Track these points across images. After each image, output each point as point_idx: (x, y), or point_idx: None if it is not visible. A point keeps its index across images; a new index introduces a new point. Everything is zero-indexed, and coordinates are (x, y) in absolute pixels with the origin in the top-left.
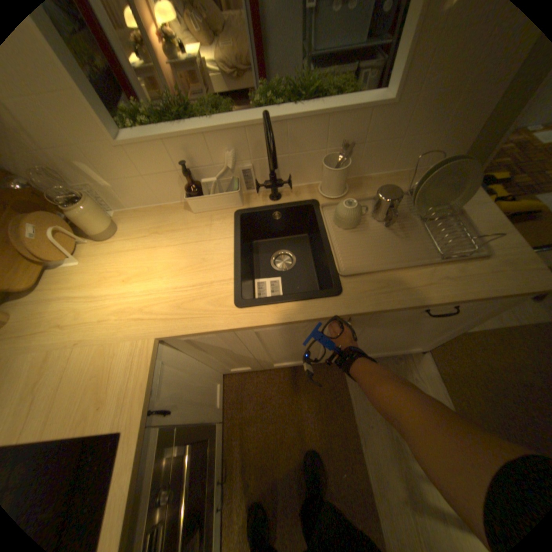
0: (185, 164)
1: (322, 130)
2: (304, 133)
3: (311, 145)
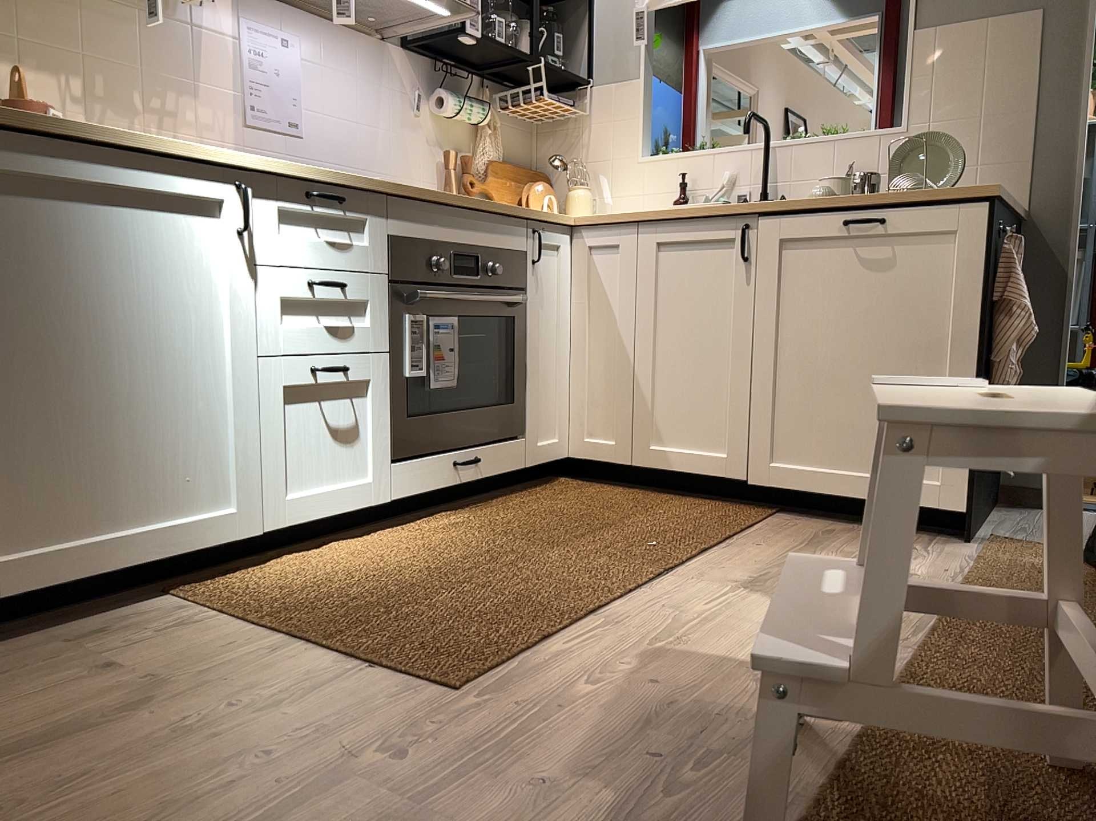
0: (687, 186)
1: (827, 160)
2: (808, 162)
3: (815, 175)
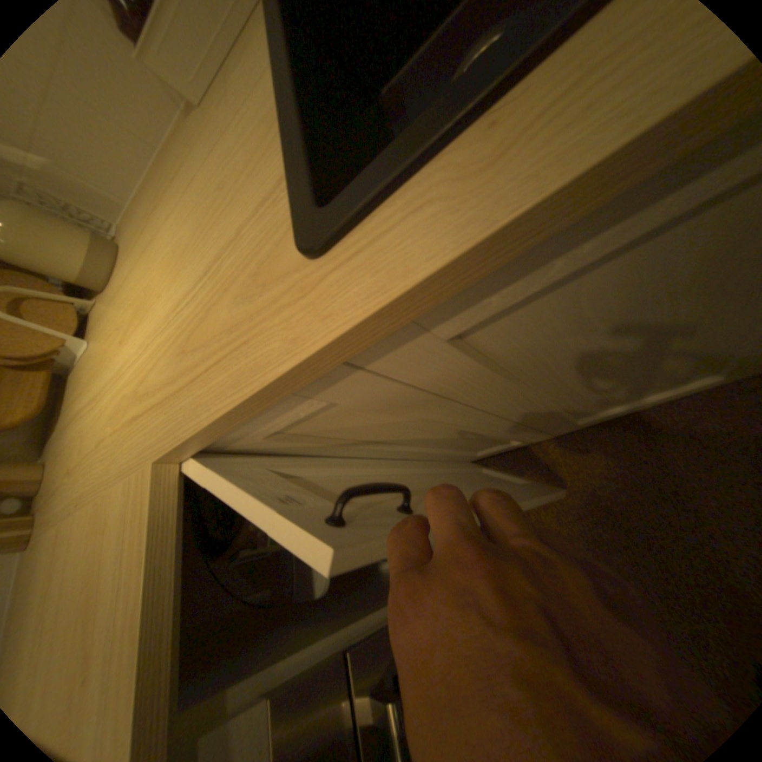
0: None
1: None
2: None
3: None
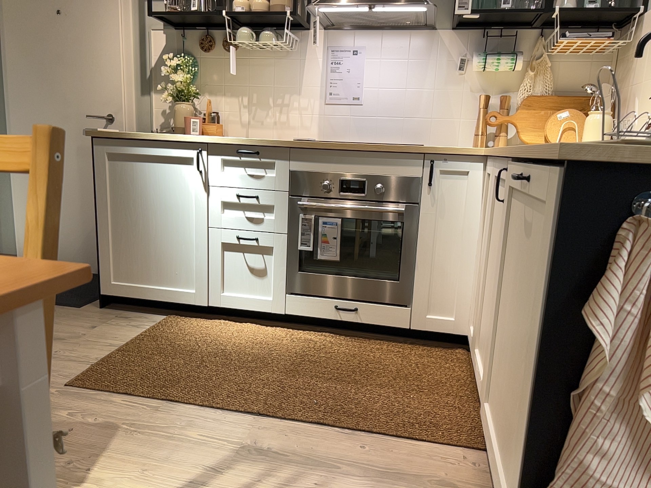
0: None
1: None
2: None
3: None
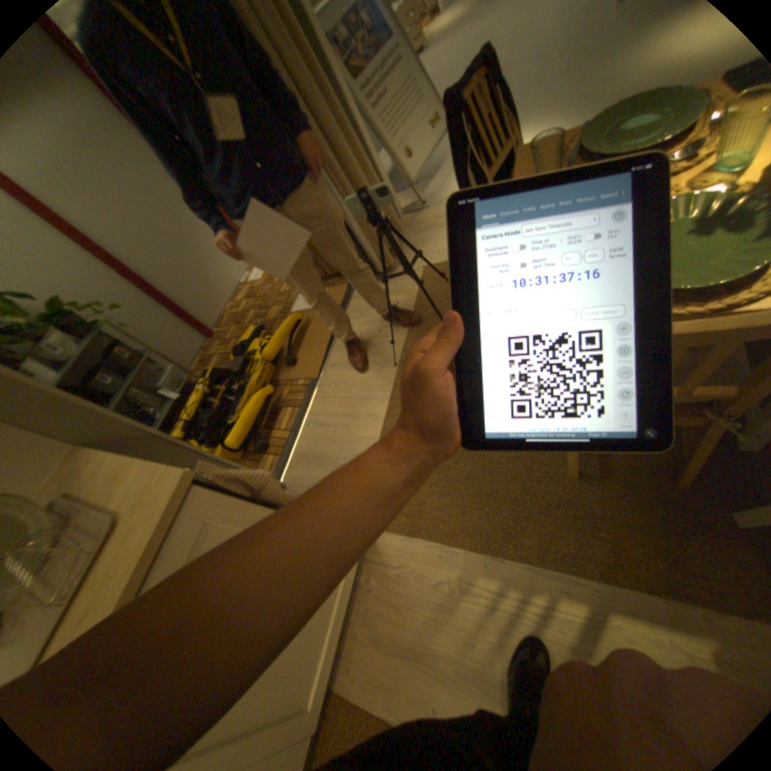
0: None
1: None
2: None
3: None
